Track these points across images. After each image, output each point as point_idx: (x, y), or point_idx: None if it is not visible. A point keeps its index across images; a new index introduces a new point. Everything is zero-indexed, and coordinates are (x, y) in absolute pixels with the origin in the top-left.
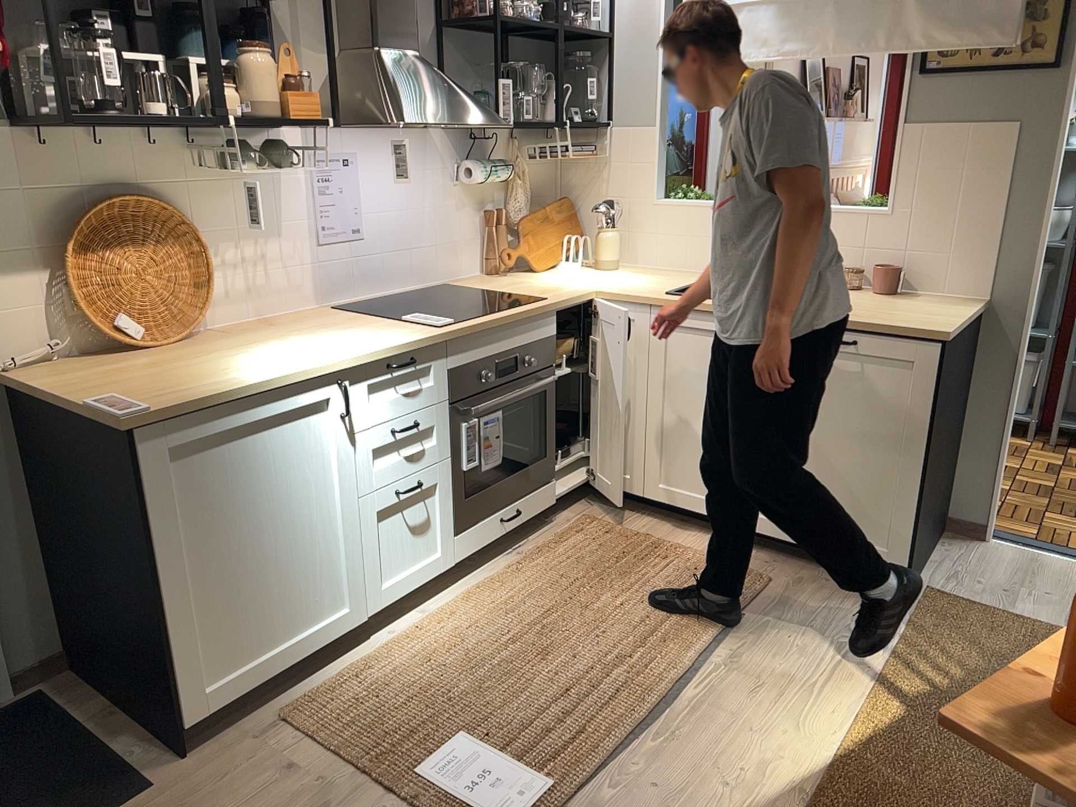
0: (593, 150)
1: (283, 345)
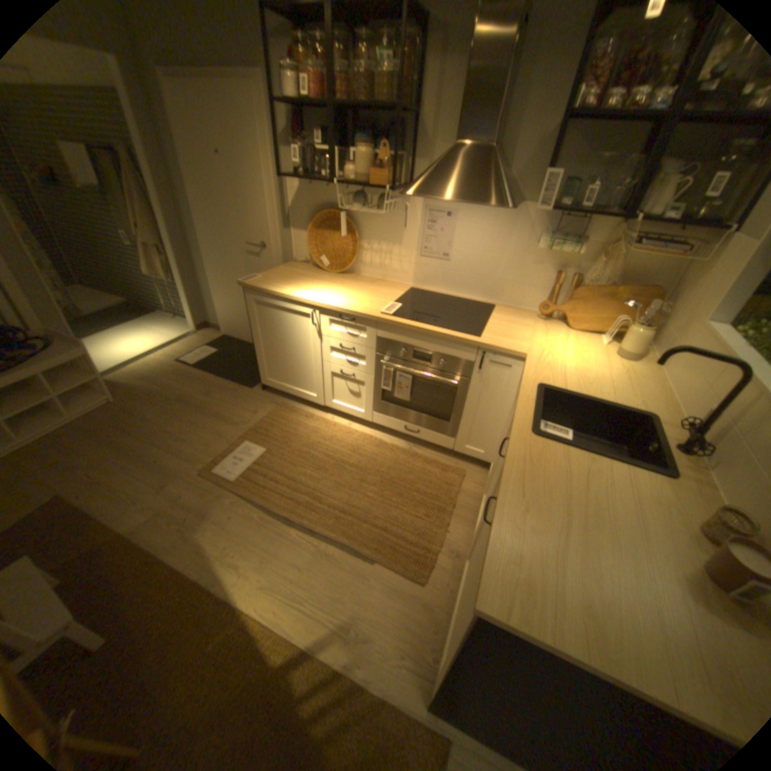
0: (685, 251)
1: (338, 289)
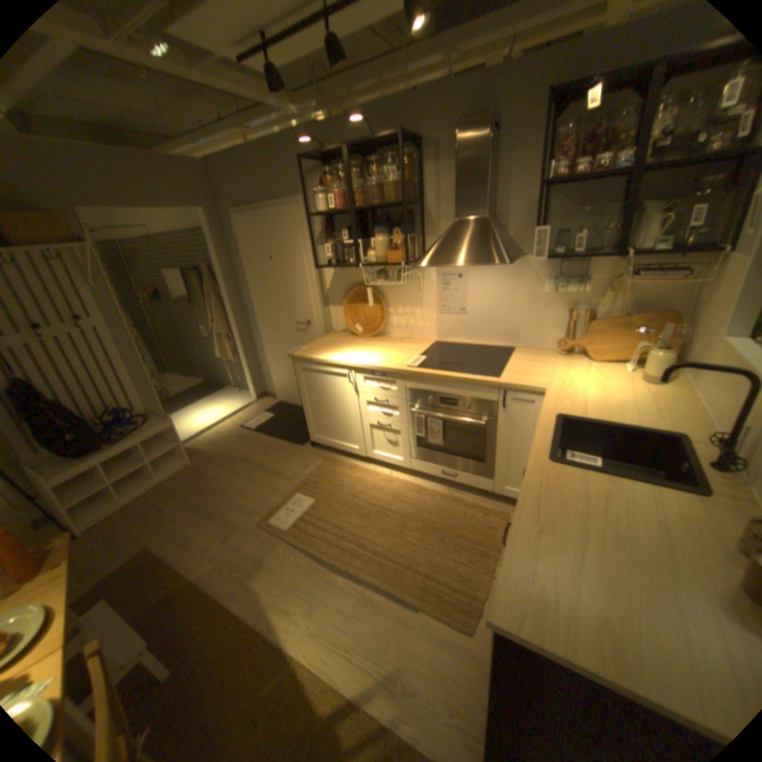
0: (685, 275)
1: (369, 349)
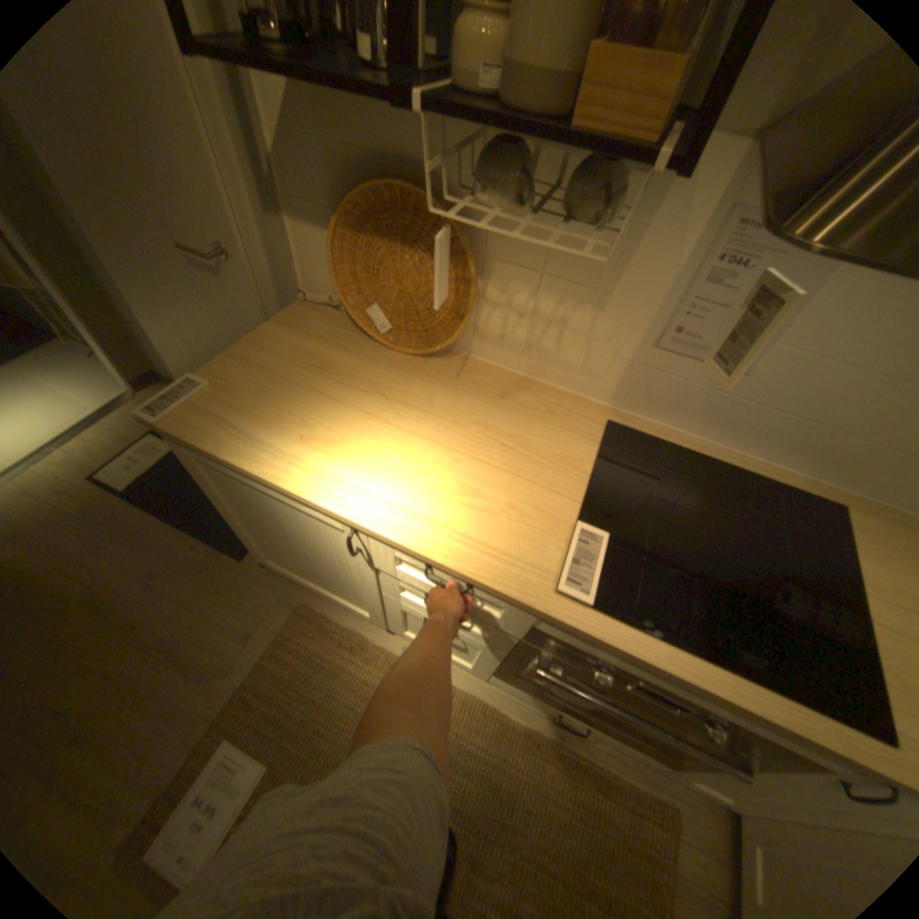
0: None
1: (419, 435)
